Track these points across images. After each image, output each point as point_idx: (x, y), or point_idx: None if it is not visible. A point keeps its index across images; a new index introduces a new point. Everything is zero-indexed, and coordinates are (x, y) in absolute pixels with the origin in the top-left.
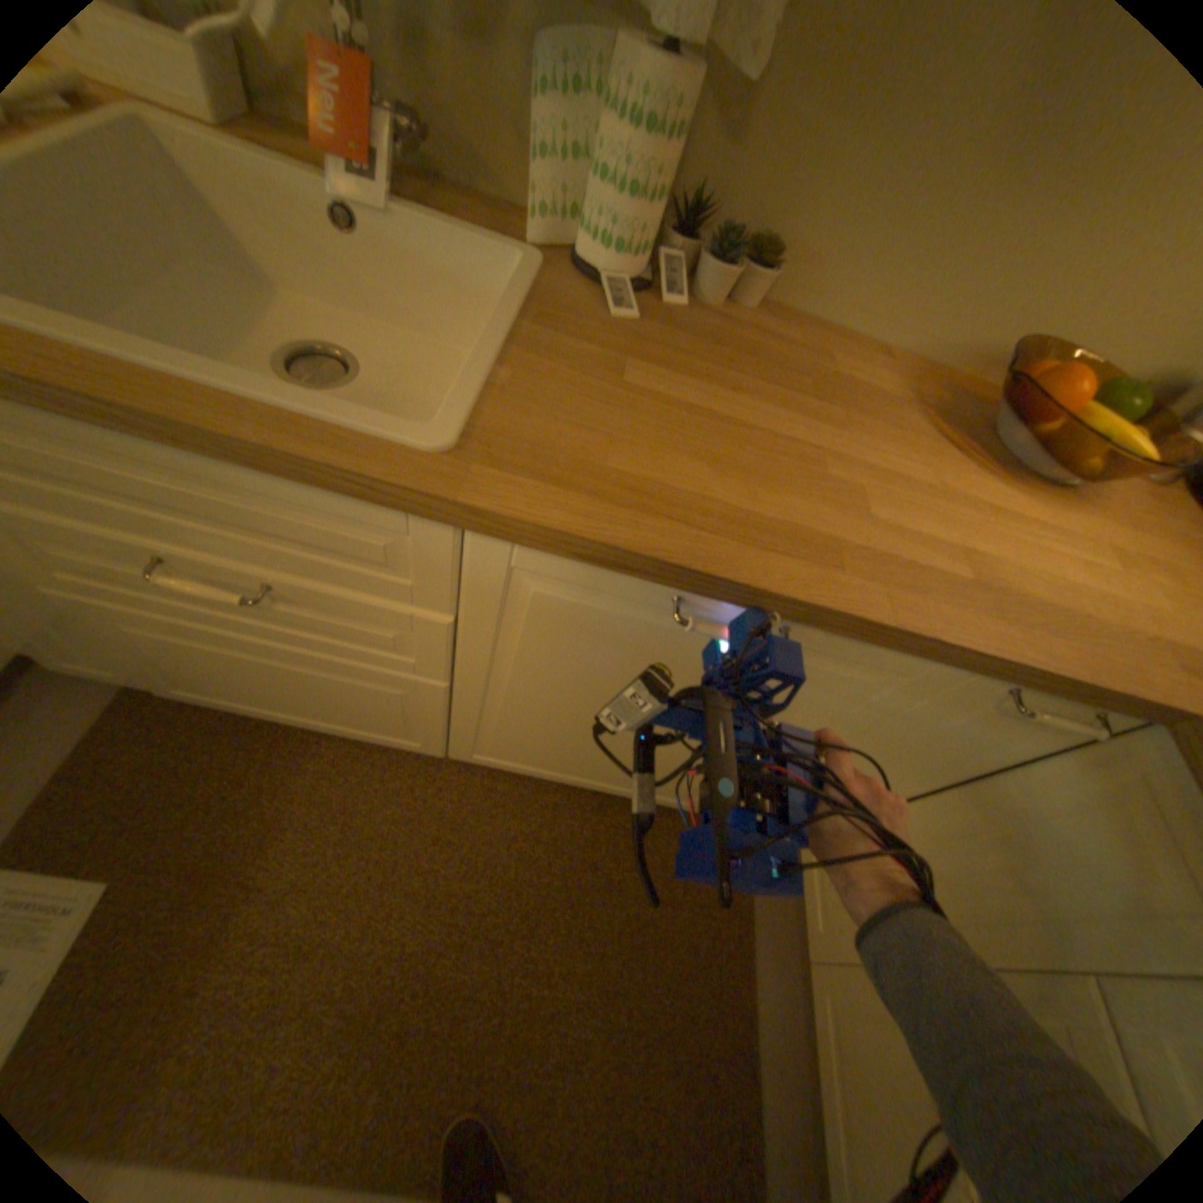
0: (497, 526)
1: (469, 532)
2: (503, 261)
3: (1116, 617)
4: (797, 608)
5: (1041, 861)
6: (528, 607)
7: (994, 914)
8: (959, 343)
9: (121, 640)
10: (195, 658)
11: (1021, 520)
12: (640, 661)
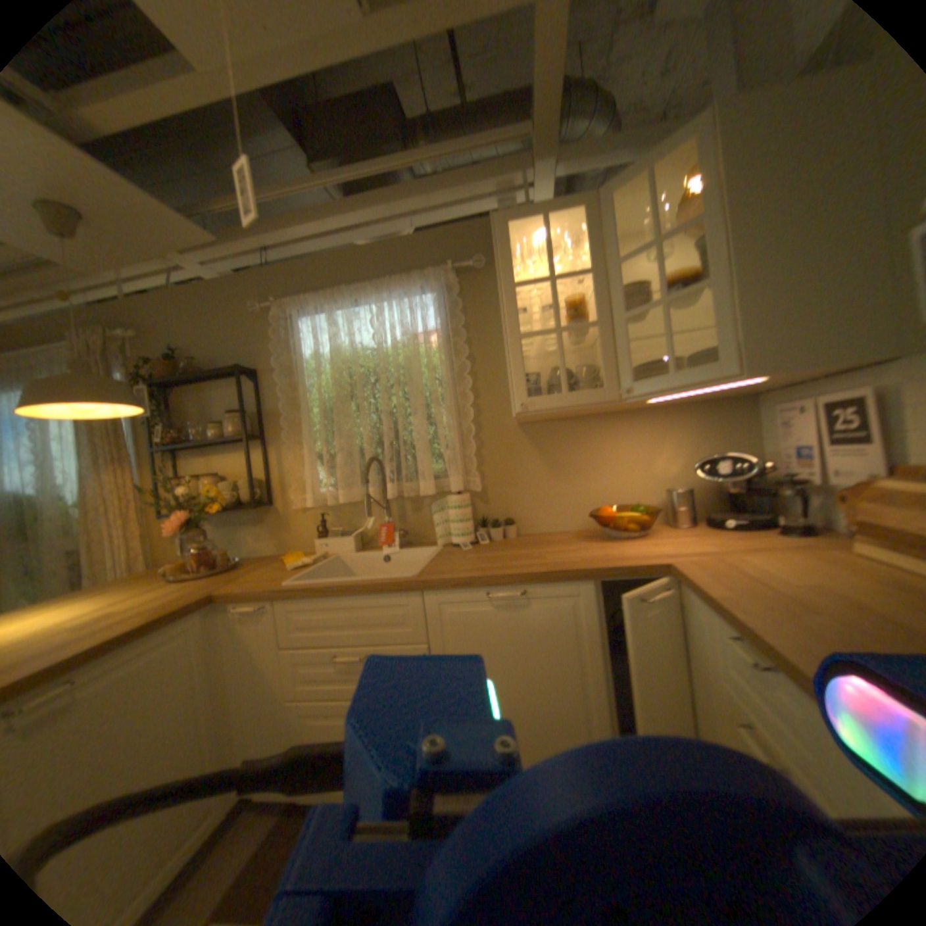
0: (429, 583)
1: (424, 595)
2: (430, 551)
3: (641, 555)
4: (515, 577)
5: (702, 661)
6: (447, 621)
7: (715, 708)
8: (588, 521)
9: (302, 732)
10: (329, 733)
11: (609, 548)
12: (492, 634)
